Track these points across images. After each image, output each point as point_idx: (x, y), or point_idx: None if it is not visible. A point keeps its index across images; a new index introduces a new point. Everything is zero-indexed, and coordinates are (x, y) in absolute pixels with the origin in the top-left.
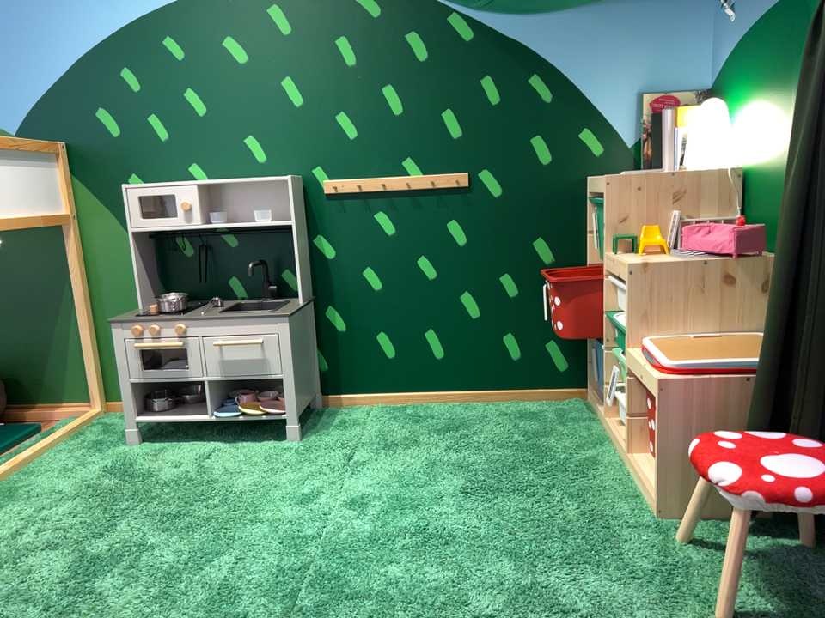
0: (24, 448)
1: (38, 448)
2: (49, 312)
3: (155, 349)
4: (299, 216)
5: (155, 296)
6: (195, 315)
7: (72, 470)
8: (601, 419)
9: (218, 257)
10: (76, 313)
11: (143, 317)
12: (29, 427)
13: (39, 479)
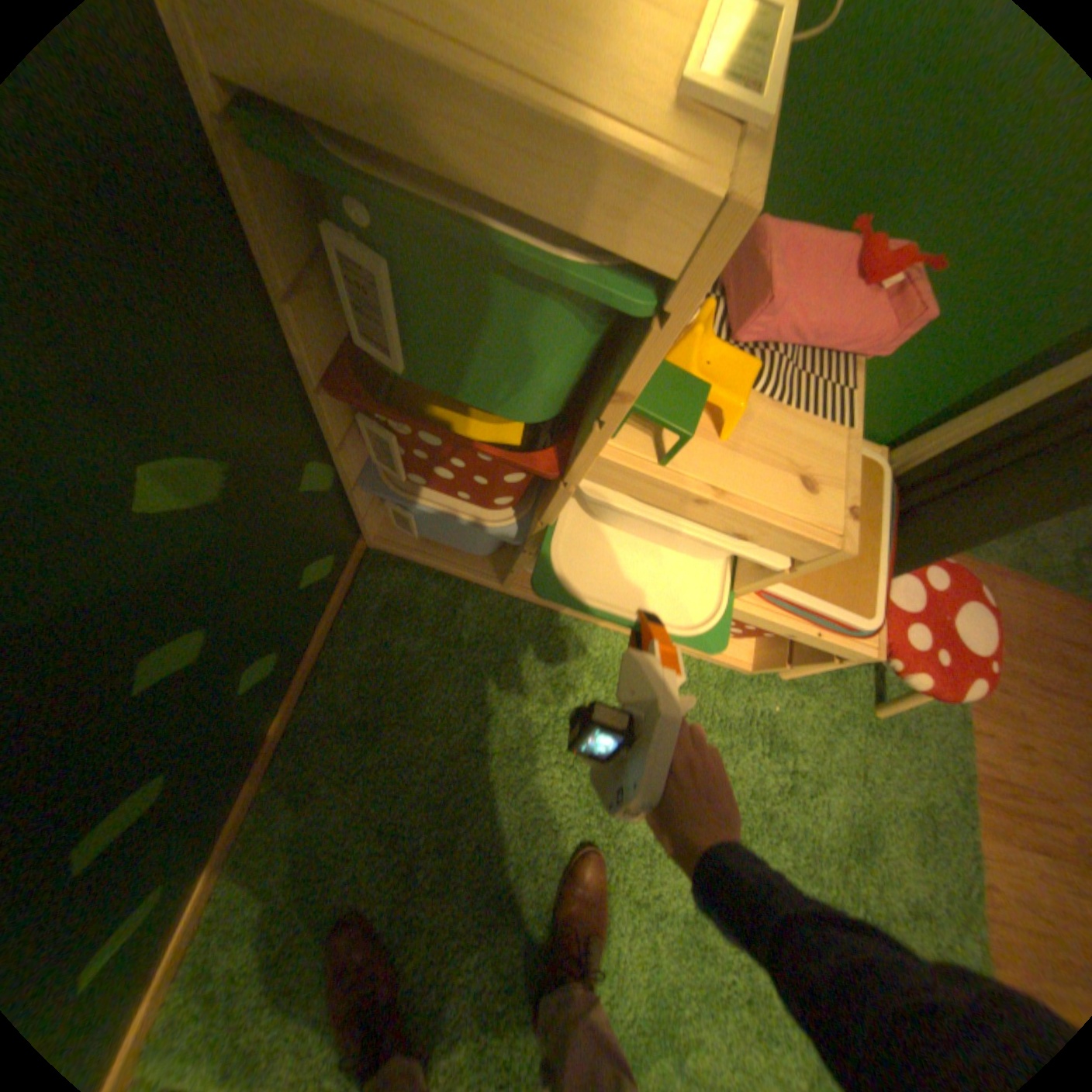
0: None
1: None
2: None
3: None
4: None
5: None
6: None
7: None
8: (471, 578)
9: None
10: None
11: None
12: None
13: None
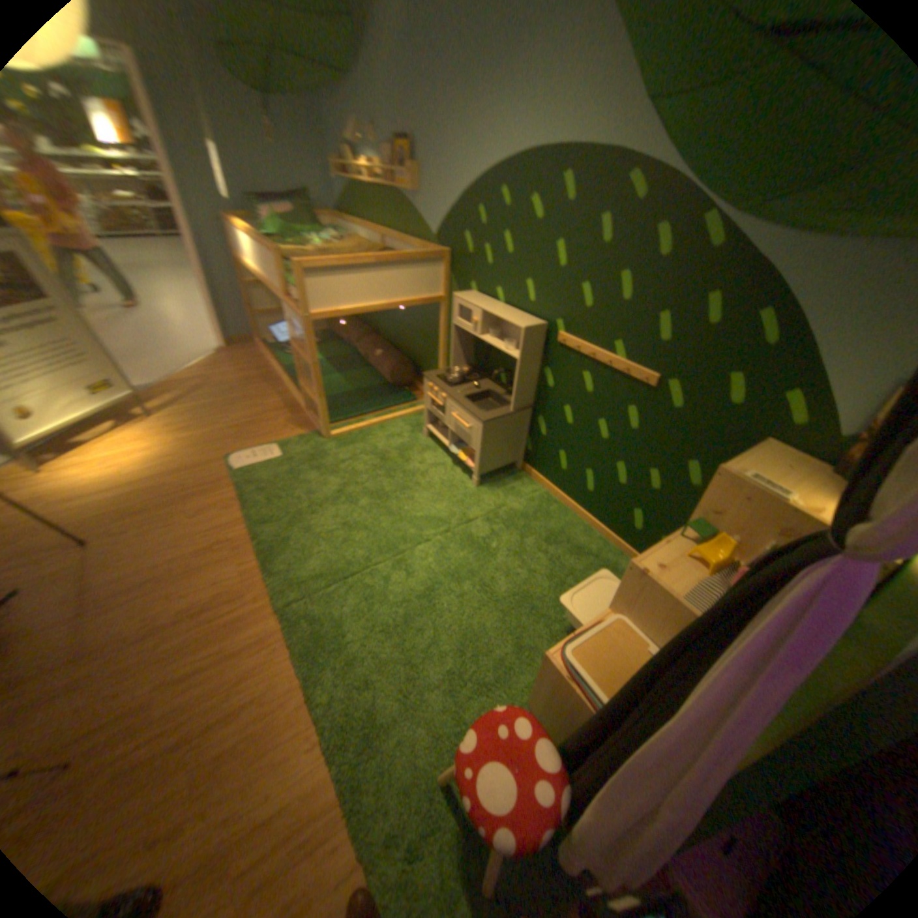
0: (398, 412)
1: (396, 417)
2: (435, 345)
3: (433, 402)
4: (535, 354)
5: (470, 361)
6: (454, 393)
7: (394, 438)
8: None
9: (498, 355)
10: (439, 353)
11: (440, 380)
12: (416, 397)
13: (381, 435)
